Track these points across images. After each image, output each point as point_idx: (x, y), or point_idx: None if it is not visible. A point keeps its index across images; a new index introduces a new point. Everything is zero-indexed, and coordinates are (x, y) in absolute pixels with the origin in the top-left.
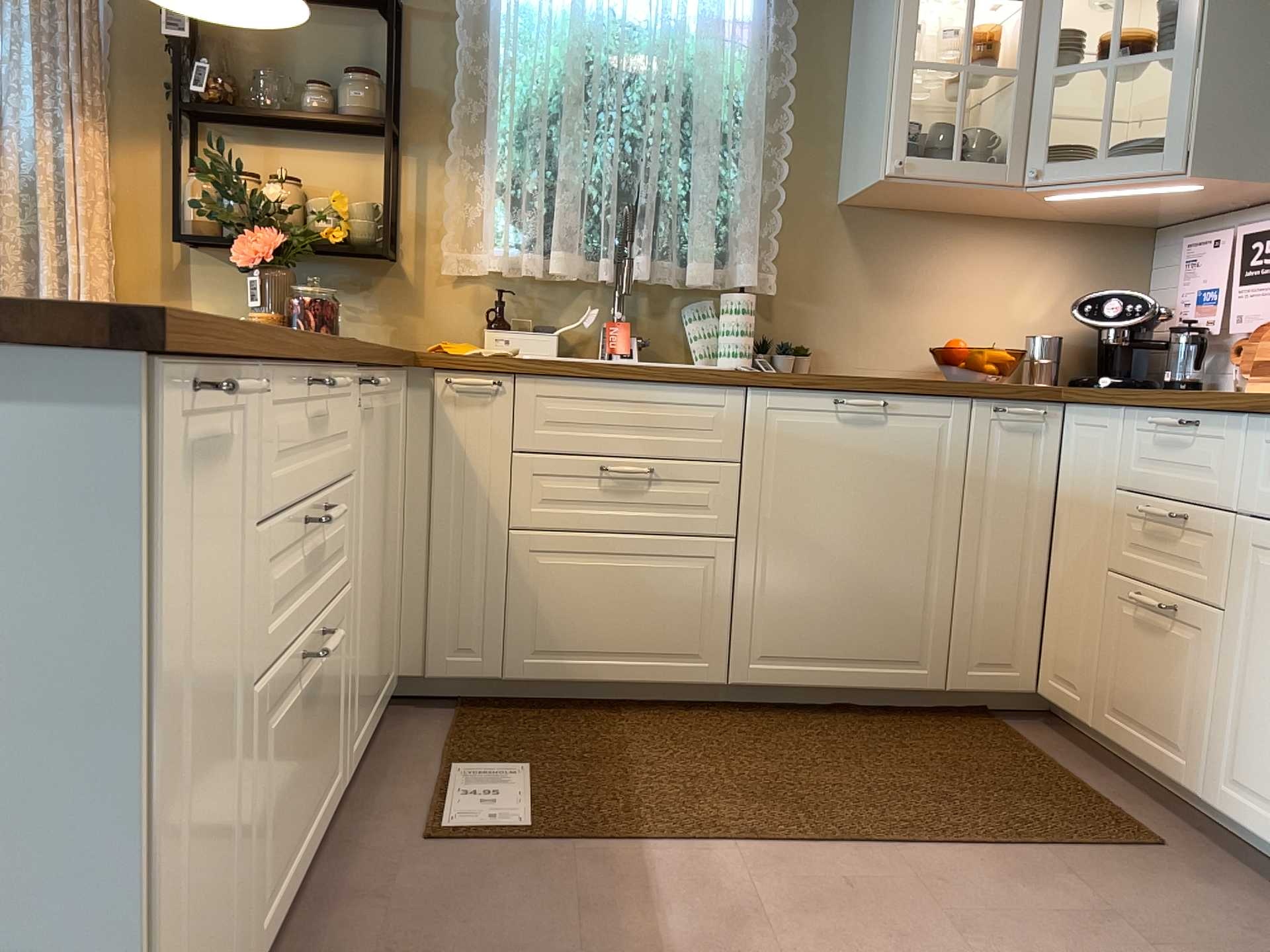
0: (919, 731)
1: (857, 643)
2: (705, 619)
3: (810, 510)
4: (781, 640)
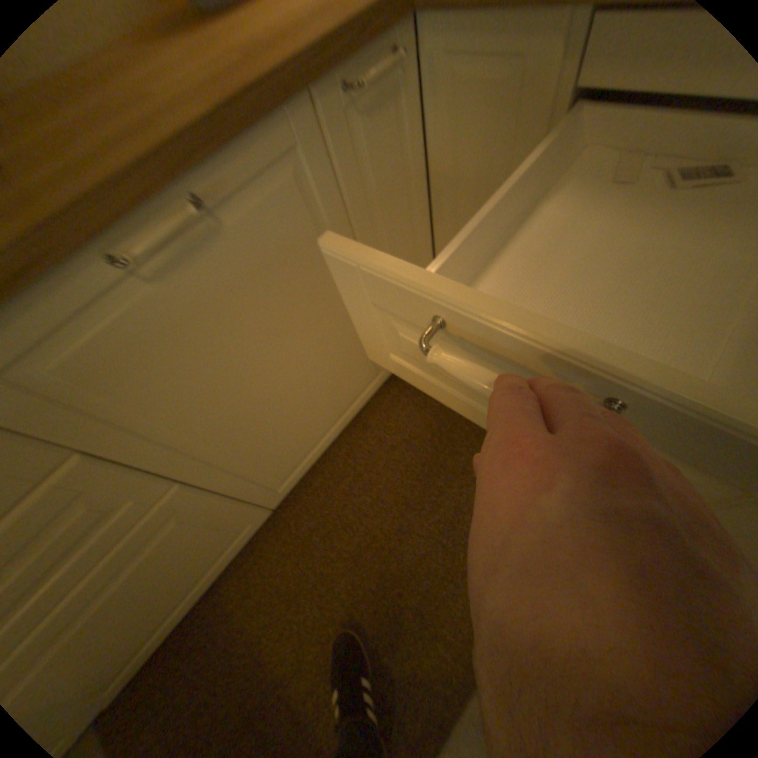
0: (396, 408)
1: (334, 410)
2: (218, 526)
3: (223, 397)
4: (285, 466)
